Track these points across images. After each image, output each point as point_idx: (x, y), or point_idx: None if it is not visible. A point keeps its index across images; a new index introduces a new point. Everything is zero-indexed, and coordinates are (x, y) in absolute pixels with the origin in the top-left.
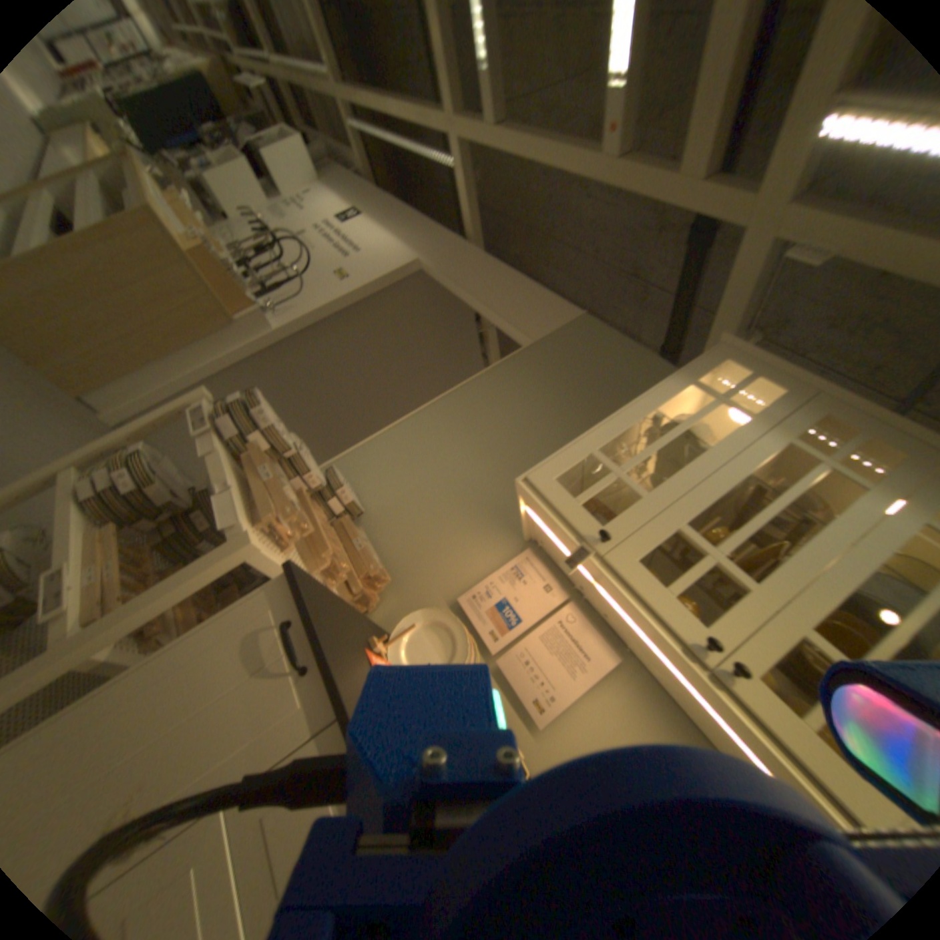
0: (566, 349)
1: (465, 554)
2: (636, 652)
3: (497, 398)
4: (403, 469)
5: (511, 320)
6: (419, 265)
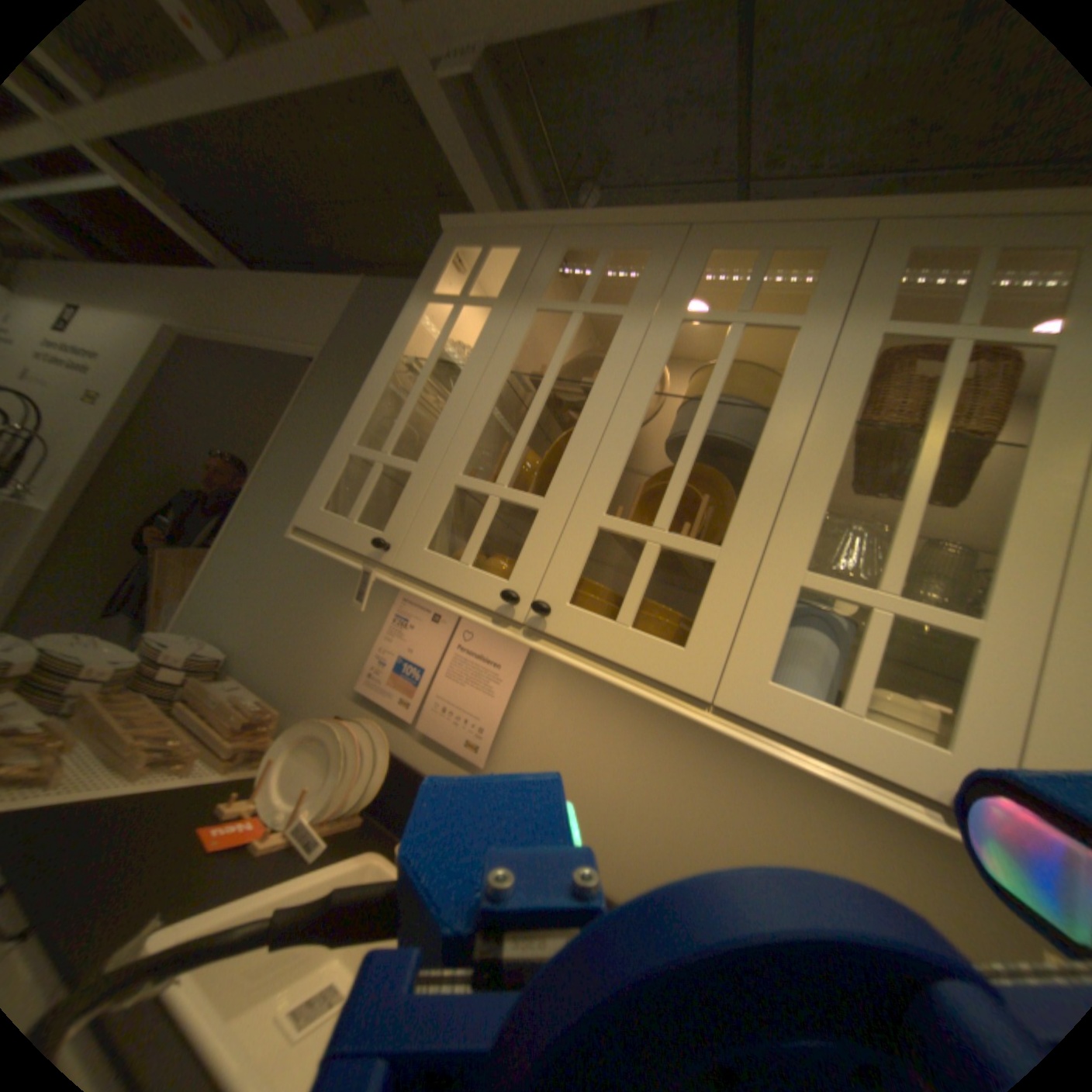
0: (361, 330)
1: (347, 632)
2: None
3: (312, 433)
4: (249, 579)
5: (292, 331)
6: (167, 325)
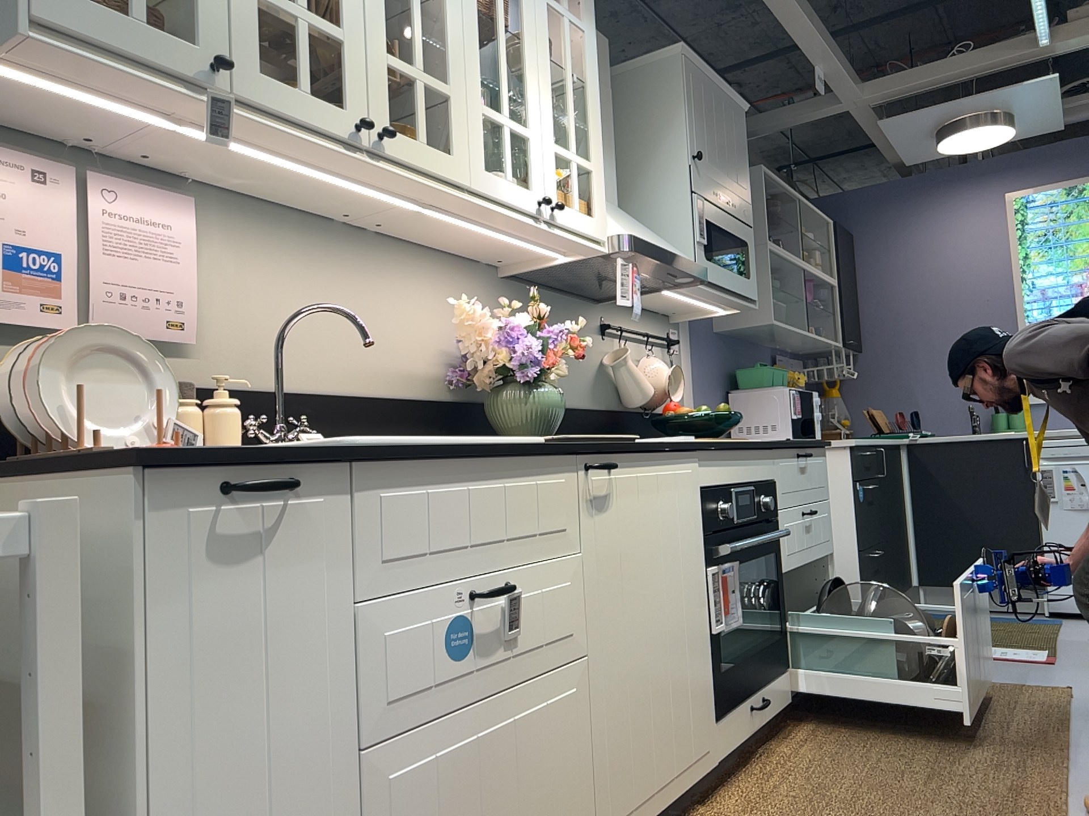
0: None
1: None
2: (201, 173)
3: None
4: None
5: None
6: None
